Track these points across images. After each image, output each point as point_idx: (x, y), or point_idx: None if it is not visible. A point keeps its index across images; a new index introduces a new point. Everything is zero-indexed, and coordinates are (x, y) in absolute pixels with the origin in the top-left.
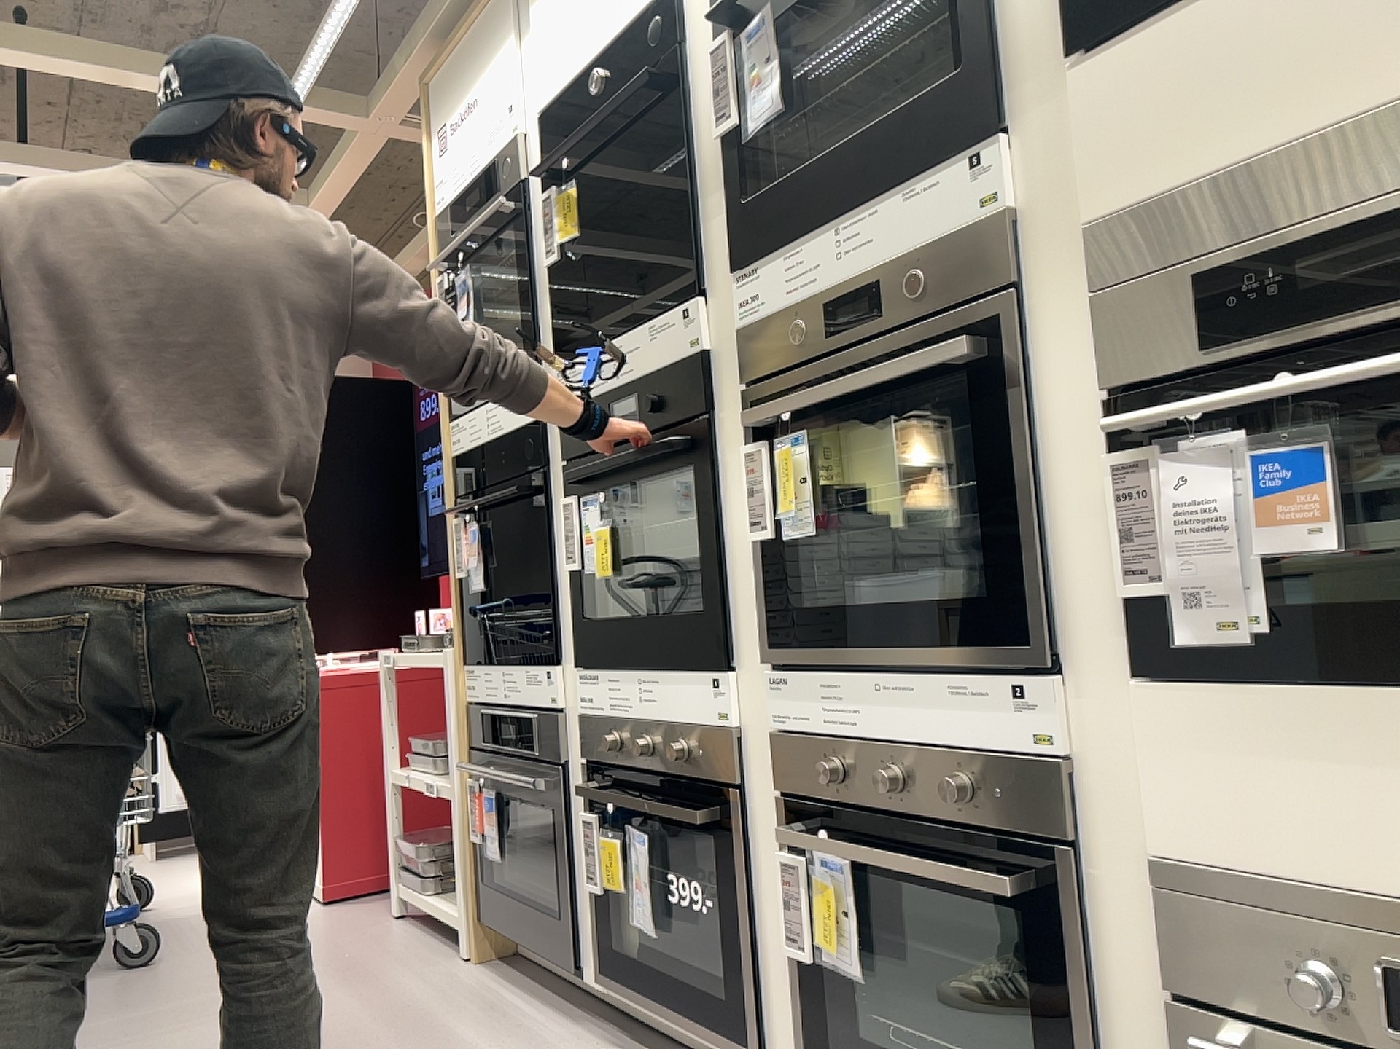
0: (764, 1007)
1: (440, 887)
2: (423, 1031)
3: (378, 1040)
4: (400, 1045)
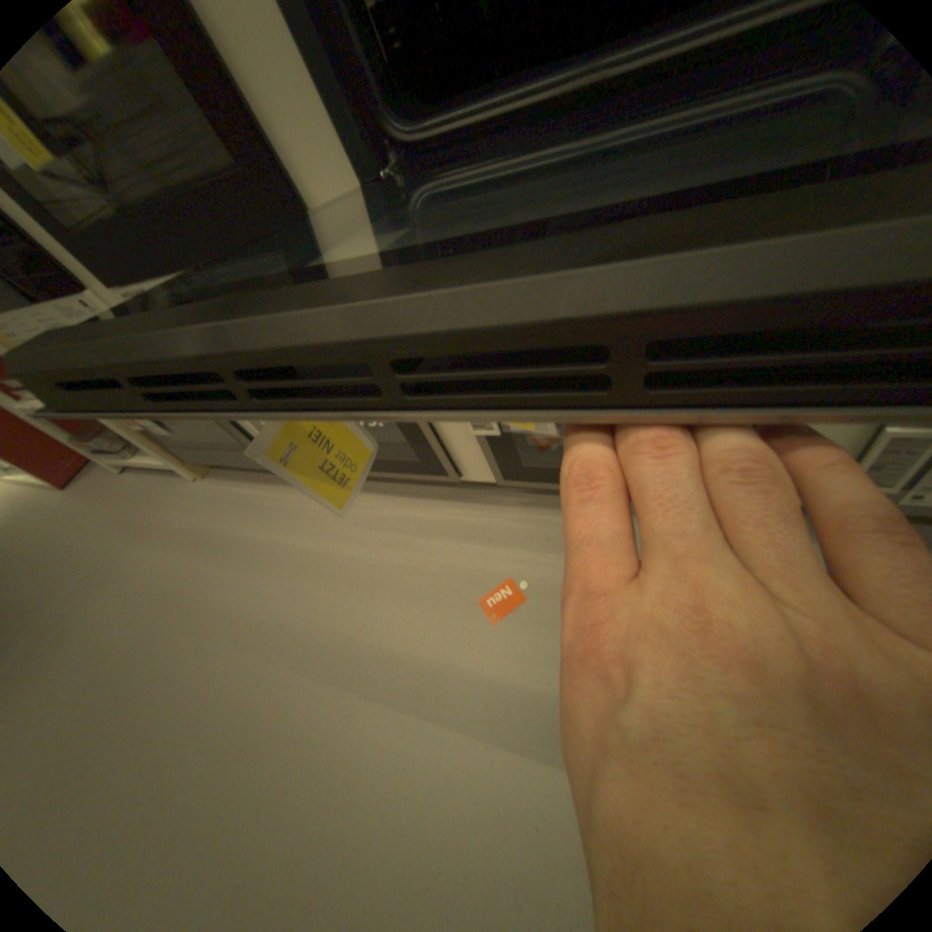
0: (448, 453)
1: (133, 451)
2: (219, 548)
3: (198, 571)
4: (215, 566)
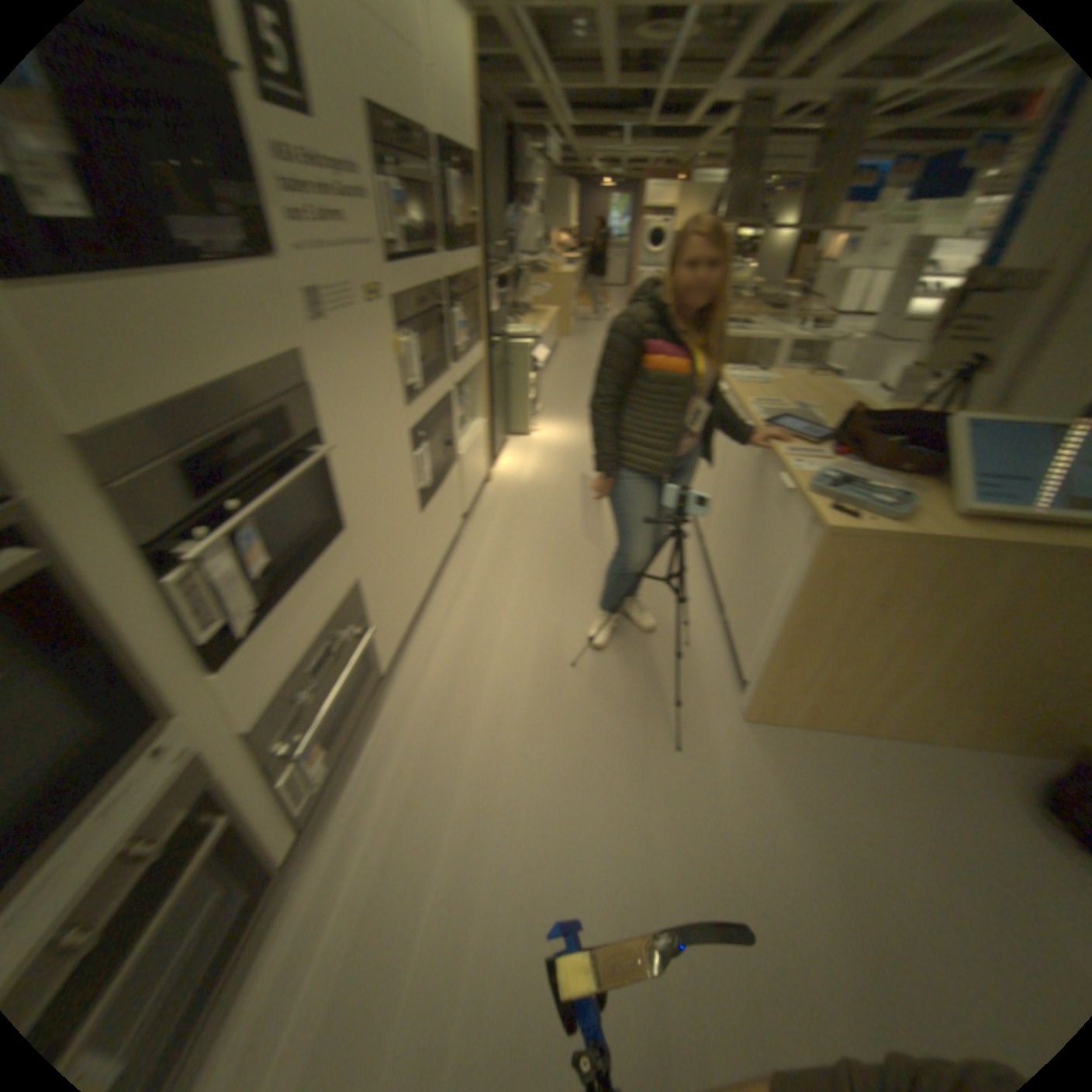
0: None
1: None
2: None
3: None
4: None
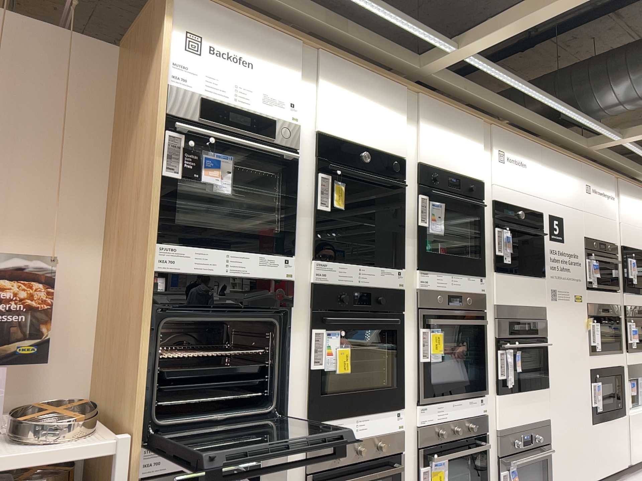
0: None
1: None
2: None
3: None
4: None
